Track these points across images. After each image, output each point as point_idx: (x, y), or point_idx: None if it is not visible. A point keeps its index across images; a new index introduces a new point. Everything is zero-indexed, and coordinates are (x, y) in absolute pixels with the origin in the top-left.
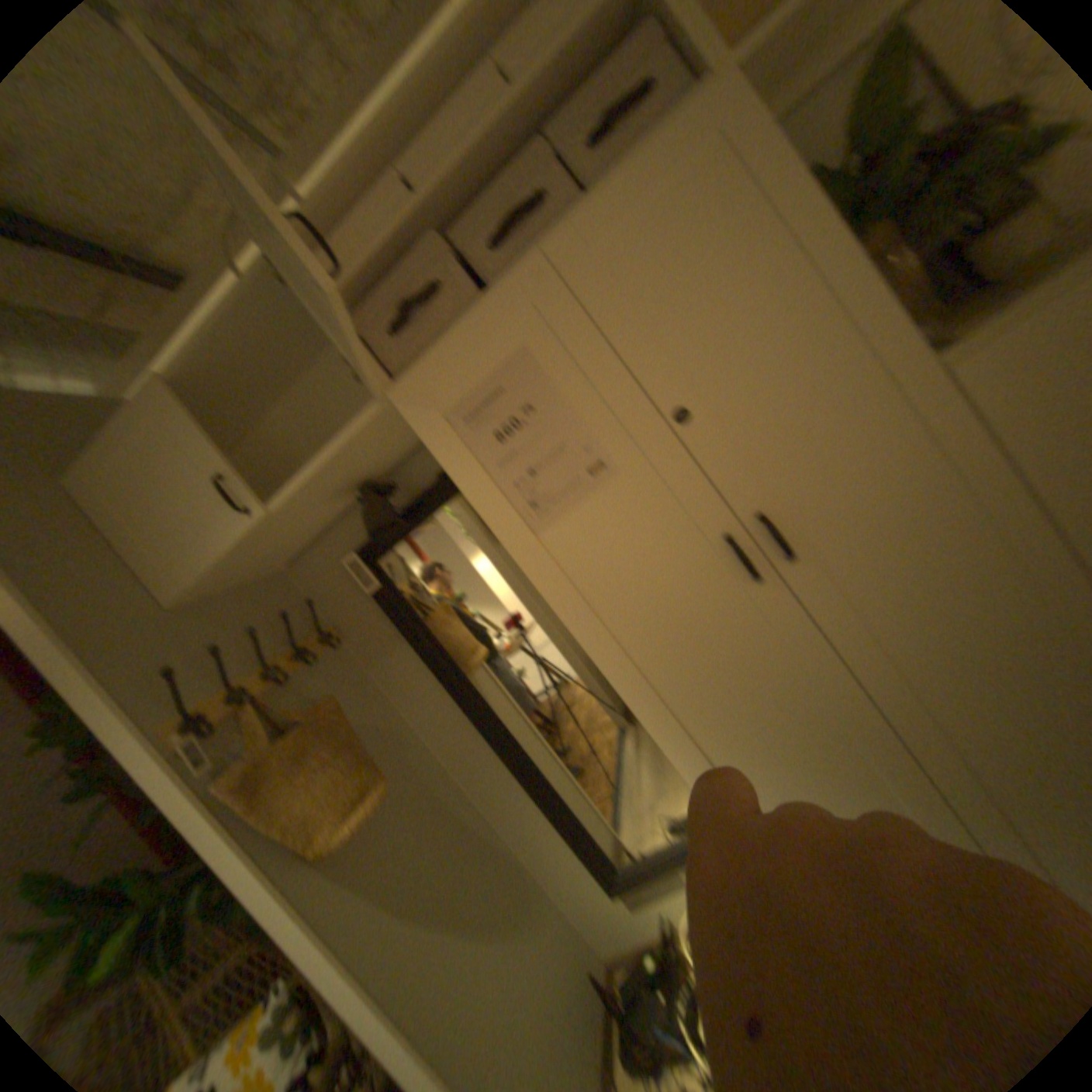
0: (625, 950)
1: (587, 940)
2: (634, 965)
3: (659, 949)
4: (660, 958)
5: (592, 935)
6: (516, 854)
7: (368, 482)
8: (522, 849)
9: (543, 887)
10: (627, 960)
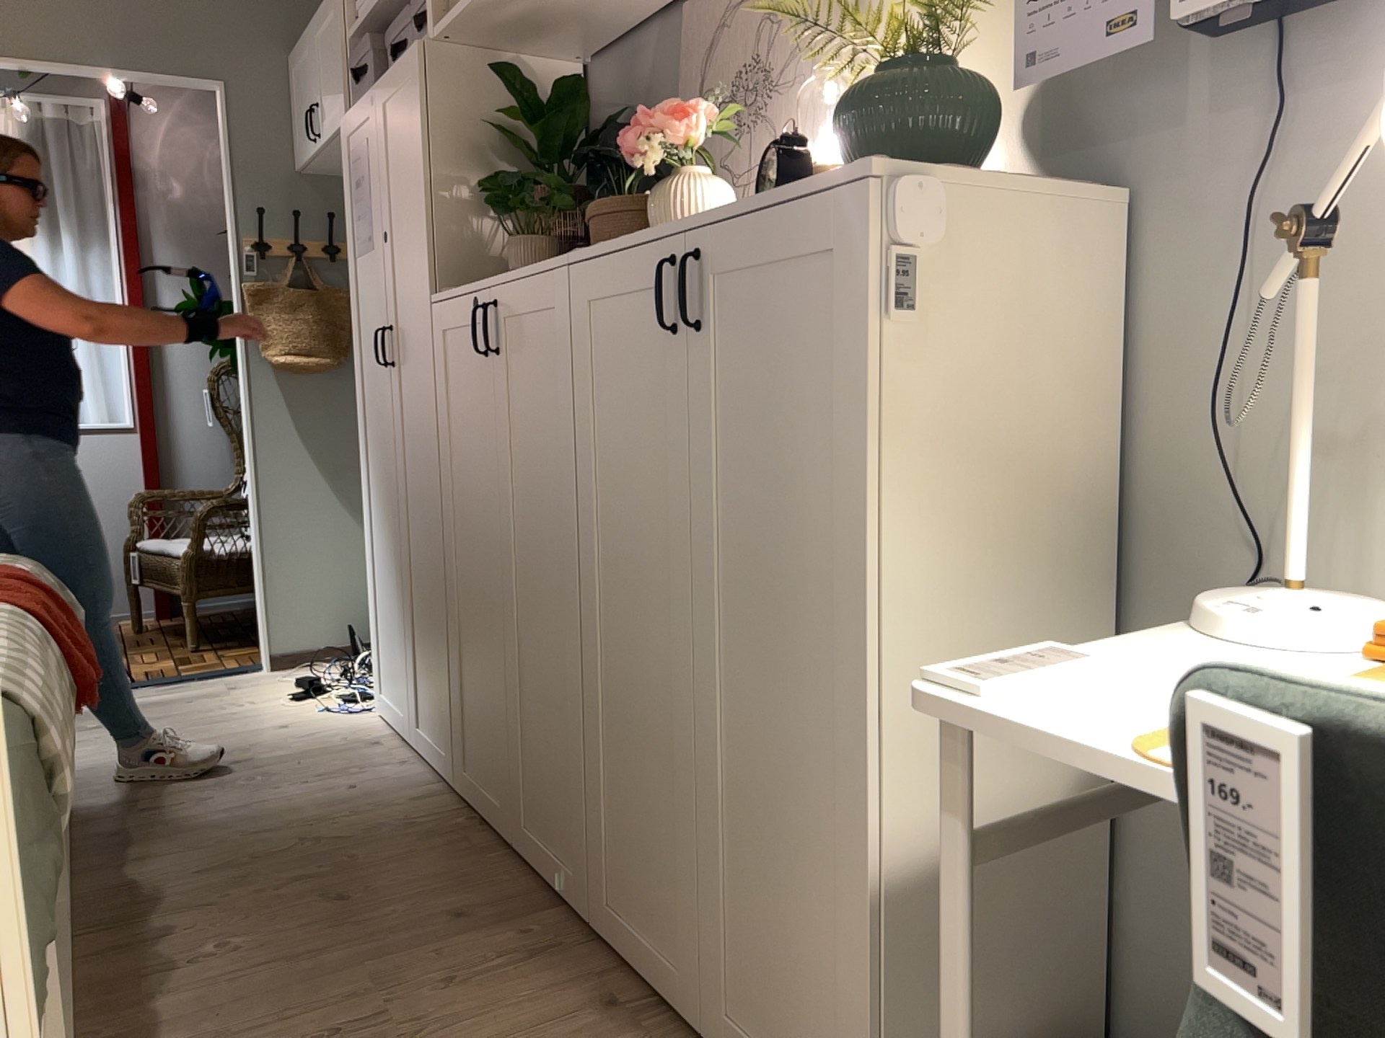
0: None
1: None
2: None
3: None
4: None
5: None
6: None
7: None
8: None
9: None
10: None
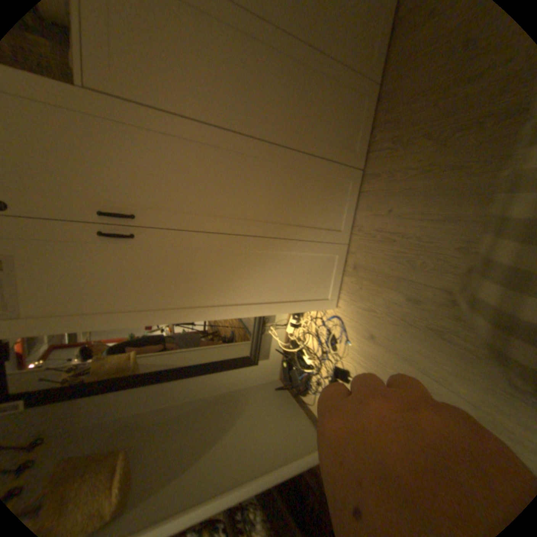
0: (280, 368)
1: (269, 380)
2: (283, 369)
3: (284, 356)
4: (286, 358)
5: (268, 377)
6: (220, 392)
7: None
8: (220, 388)
9: (239, 387)
10: (284, 369)
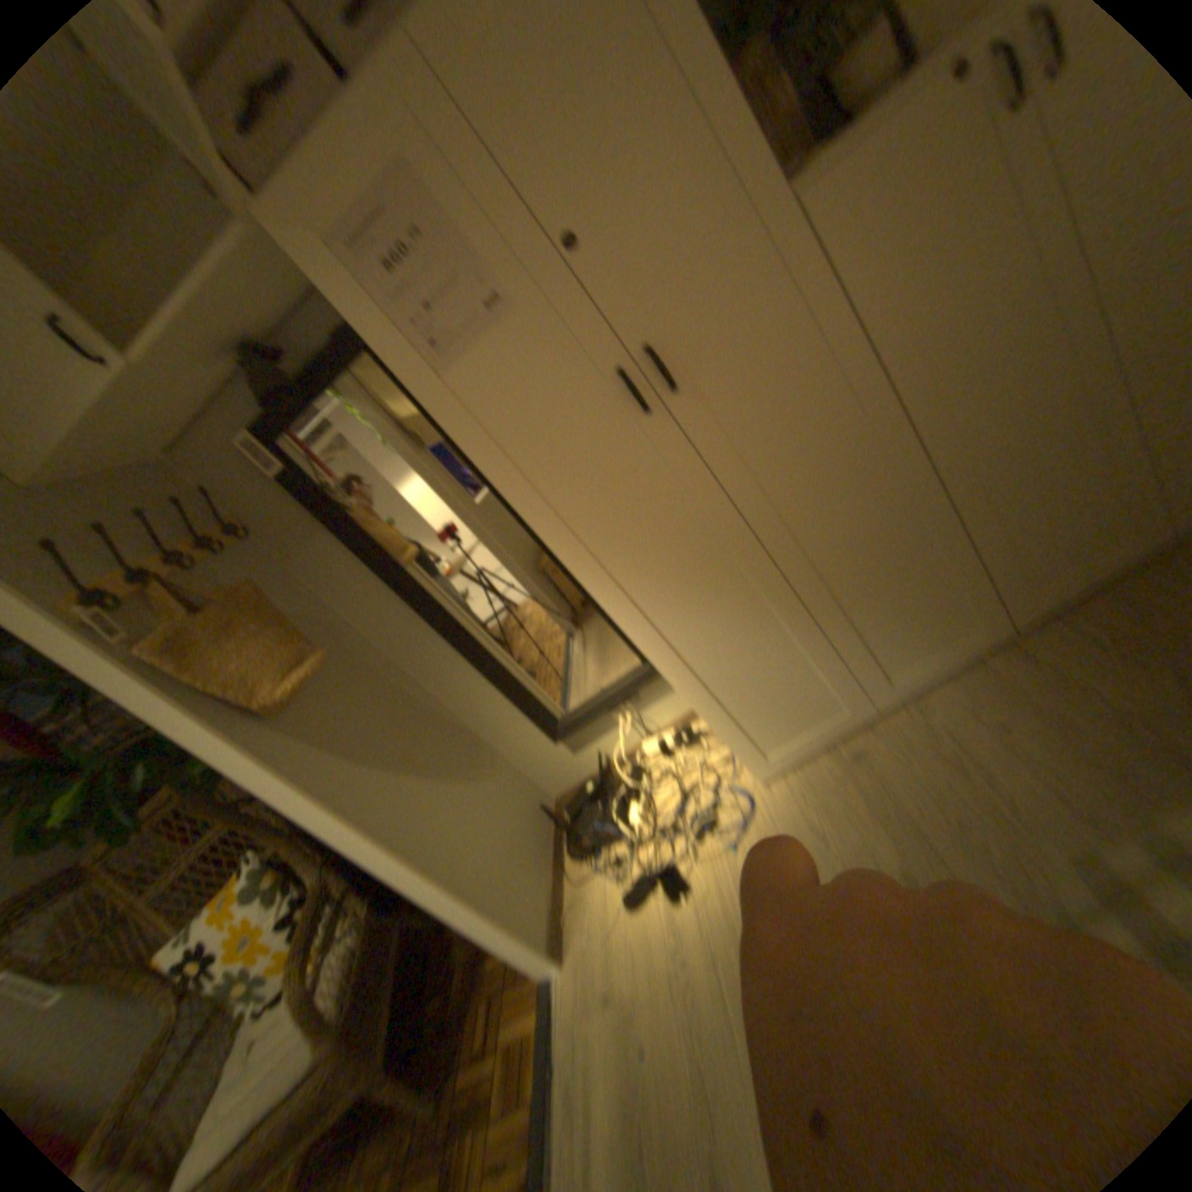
0: (572, 784)
1: (539, 782)
2: (579, 789)
3: (599, 773)
4: (600, 779)
5: (543, 778)
6: (468, 721)
7: (246, 343)
8: (472, 716)
9: (496, 745)
10: (574, 791)
